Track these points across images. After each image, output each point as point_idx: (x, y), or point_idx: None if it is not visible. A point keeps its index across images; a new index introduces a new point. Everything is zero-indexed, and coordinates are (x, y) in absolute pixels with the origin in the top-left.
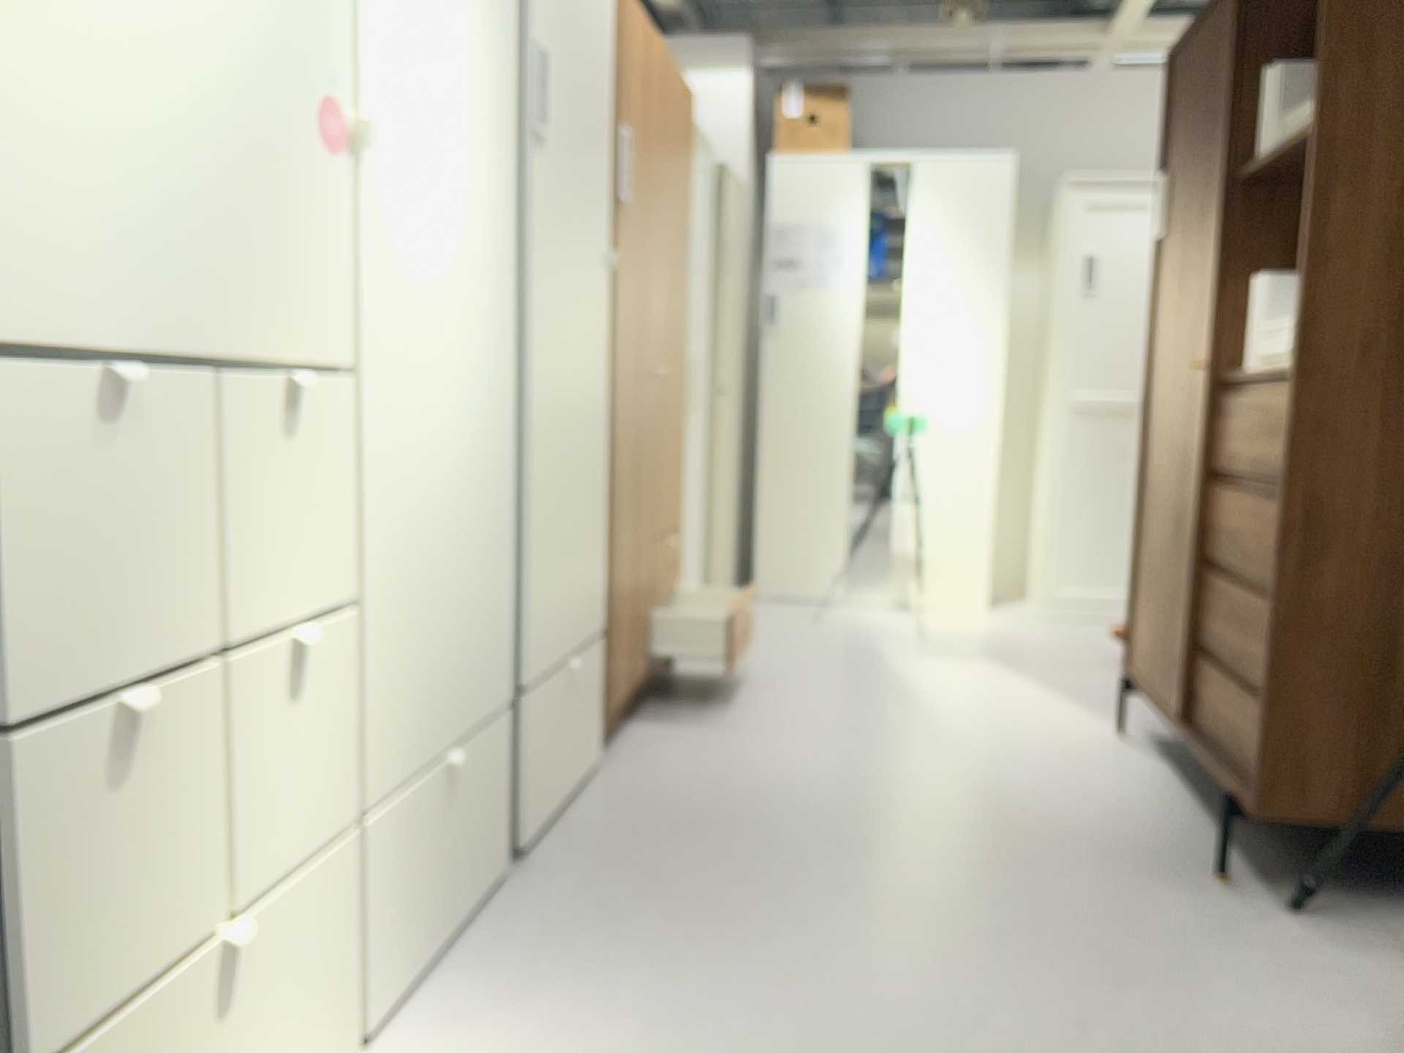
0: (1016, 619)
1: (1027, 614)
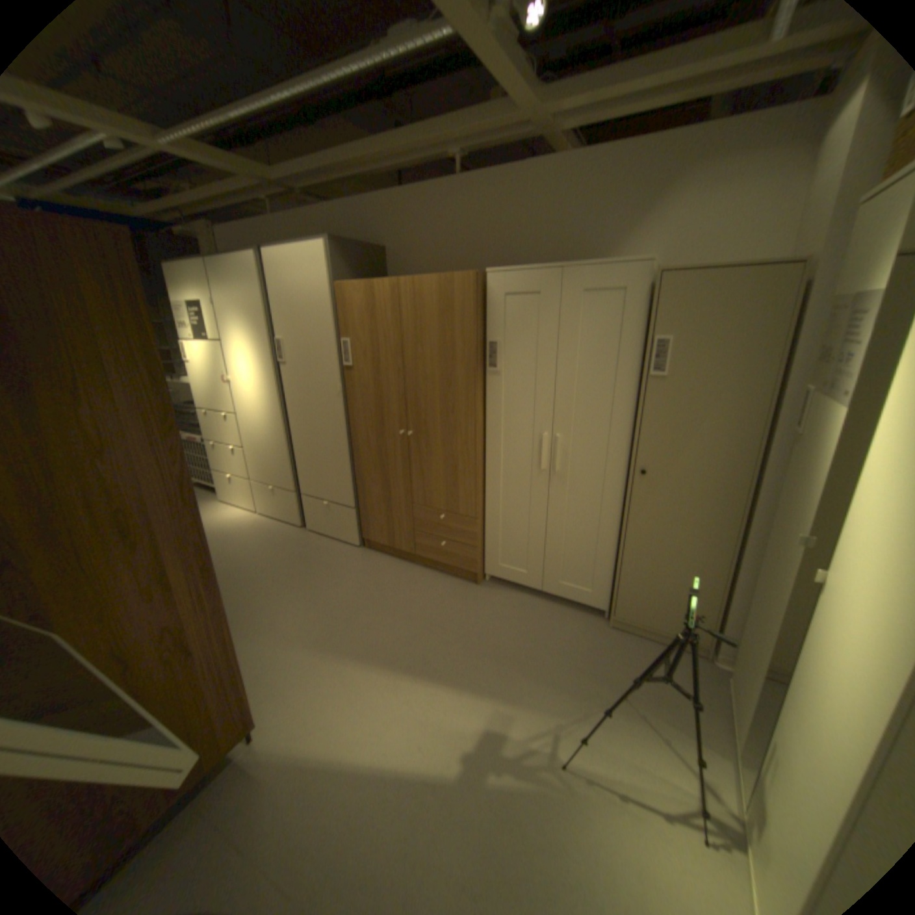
0: None
1: None
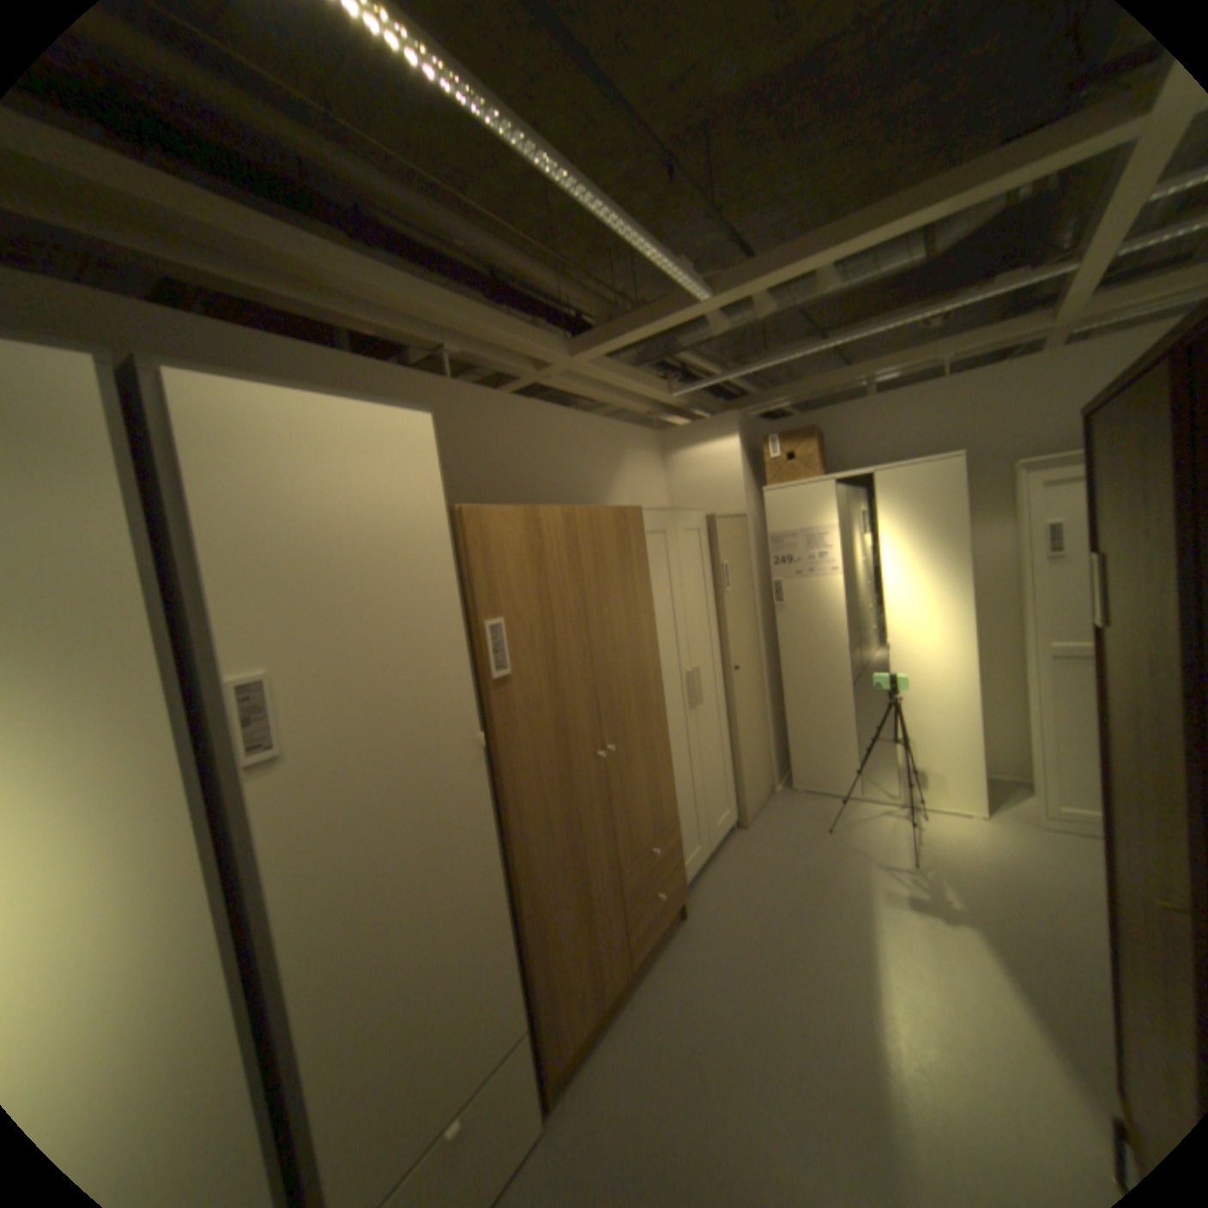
0: (1018, 833)
1: (1030, 822)
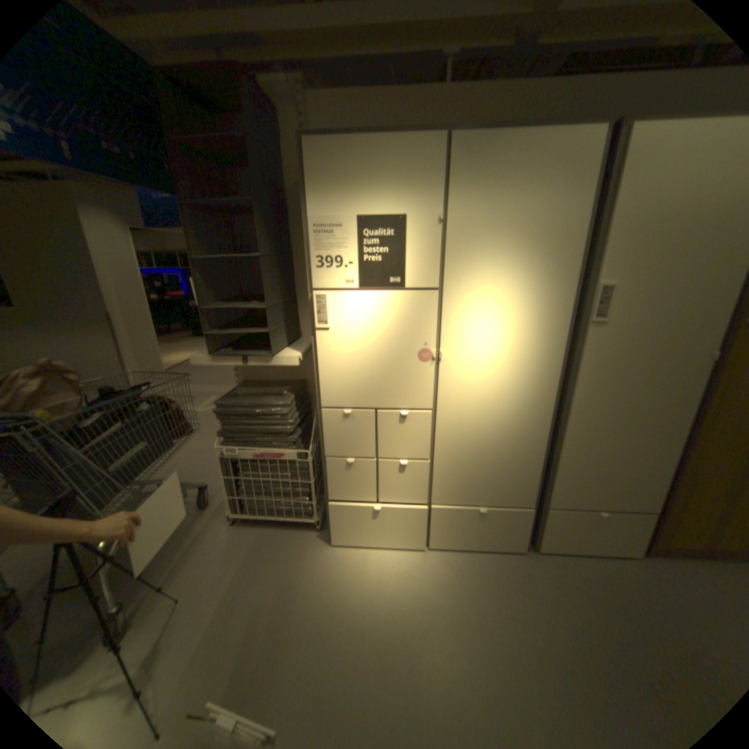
0: None
1: None
